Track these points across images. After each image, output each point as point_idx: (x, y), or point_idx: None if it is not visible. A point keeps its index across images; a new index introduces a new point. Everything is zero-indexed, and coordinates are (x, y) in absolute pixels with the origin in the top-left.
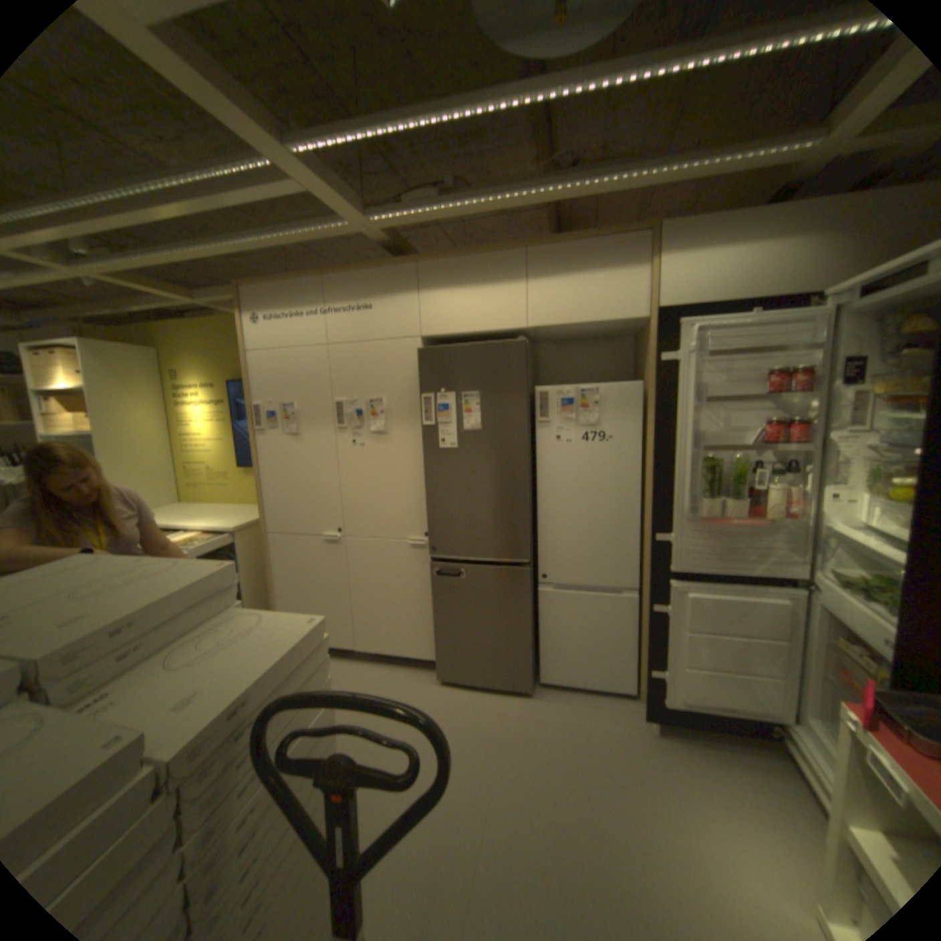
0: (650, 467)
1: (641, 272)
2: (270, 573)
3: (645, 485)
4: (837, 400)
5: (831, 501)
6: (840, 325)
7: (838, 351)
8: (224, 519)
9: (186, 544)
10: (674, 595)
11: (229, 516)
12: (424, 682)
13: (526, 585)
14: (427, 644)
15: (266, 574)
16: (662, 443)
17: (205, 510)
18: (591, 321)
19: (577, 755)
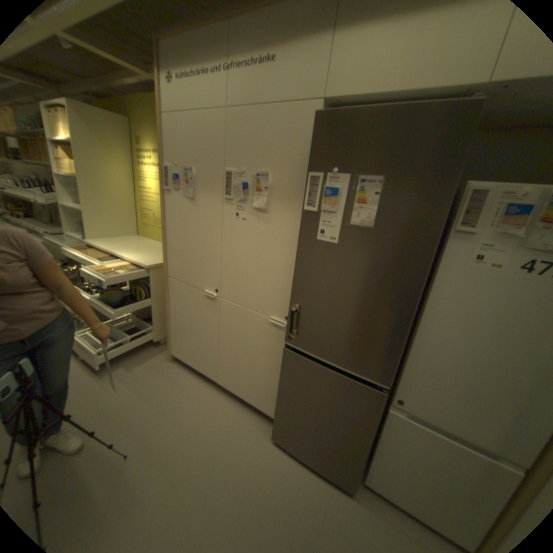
0: None
1: None
2: (169, 306)
3: None
4: None
5: None
6: None
7: None
8: (149, 256)
9: (119, 269)
10: None
11: (155, 254)
12: (262, 433)
13: (379, 408)
14: (271, 404)
15: (166, 306)
16: None
17: (146, 245)
18: None
19: None
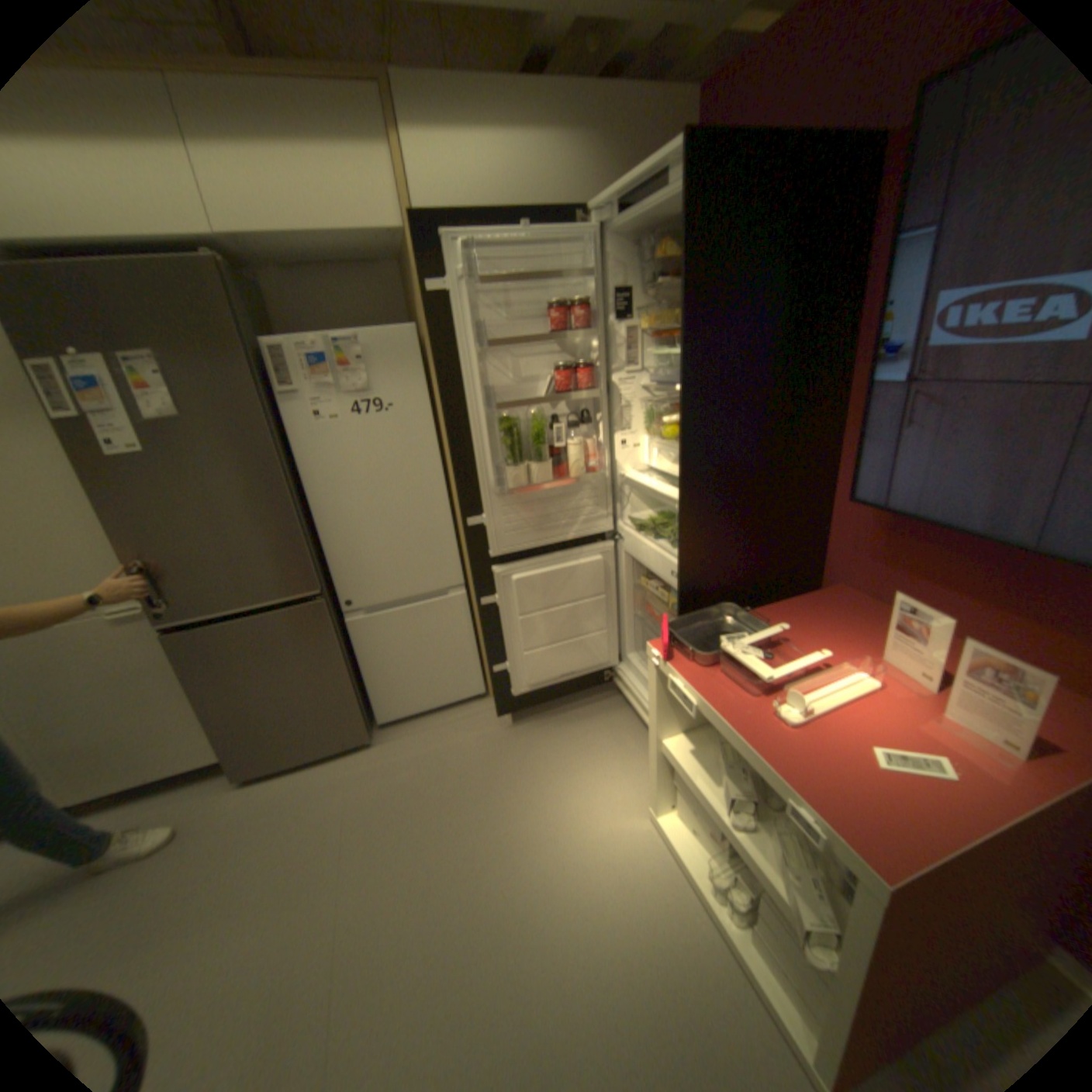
0: (446, 437)
1: (375, 152)
2: None
3: (445, 460)
4: (613, 339)
5: (619, 447)
6: (606, 251)
7: (607, 281)
8: None
9: None
10: (497, 580)
11: None
12: (210, 794)
13: (324, 621)
14: (199, 744)
15: None
16: (450, 404)
17: None
18: (320, 227)
19: (431, 785)
